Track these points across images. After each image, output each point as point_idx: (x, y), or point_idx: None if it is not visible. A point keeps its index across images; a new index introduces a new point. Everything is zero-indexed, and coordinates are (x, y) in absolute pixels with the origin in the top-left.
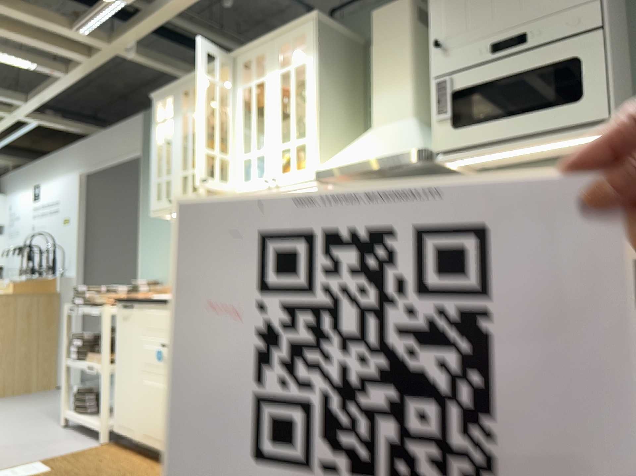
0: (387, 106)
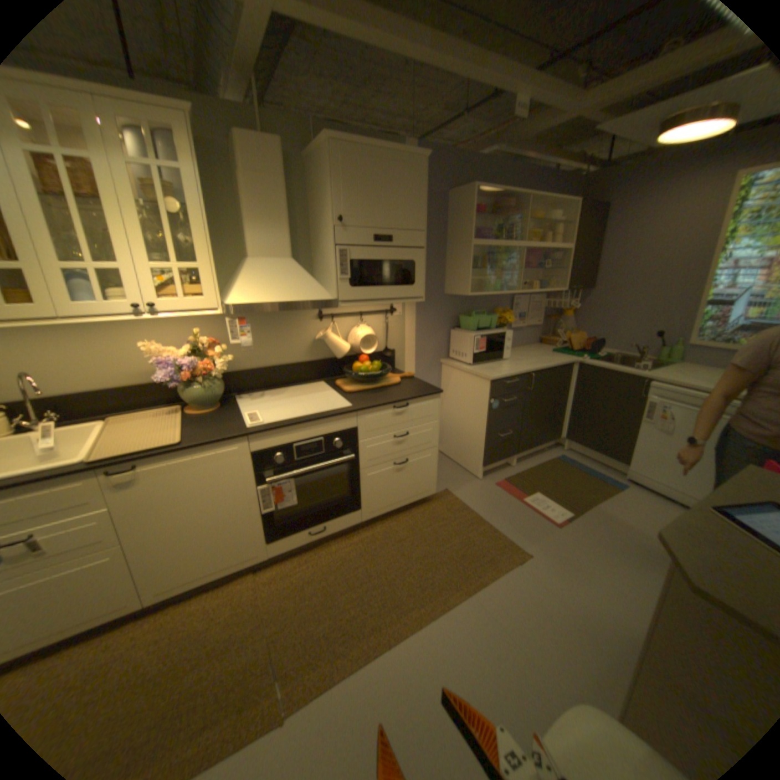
0: (266, 242)
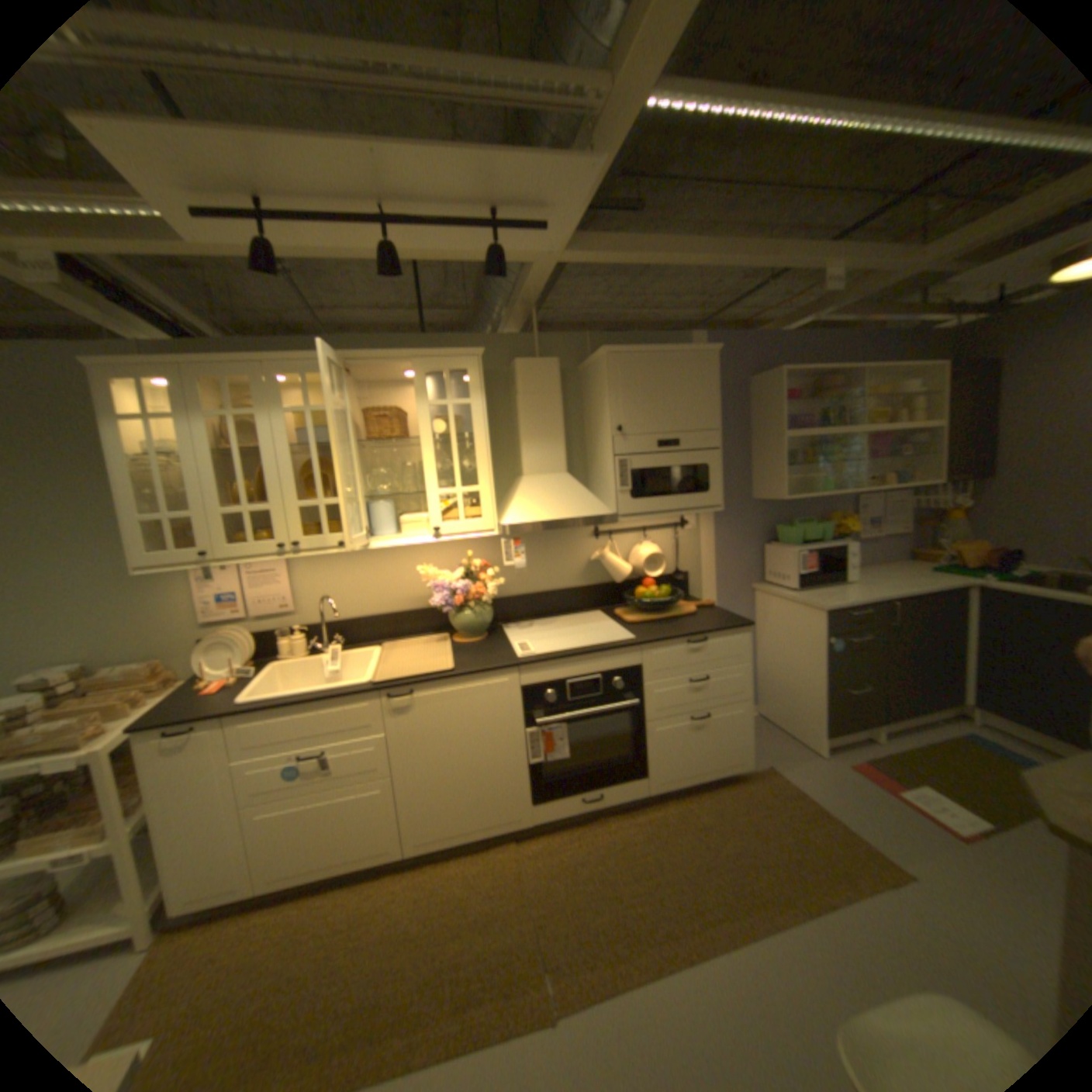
0: (541, 459)
